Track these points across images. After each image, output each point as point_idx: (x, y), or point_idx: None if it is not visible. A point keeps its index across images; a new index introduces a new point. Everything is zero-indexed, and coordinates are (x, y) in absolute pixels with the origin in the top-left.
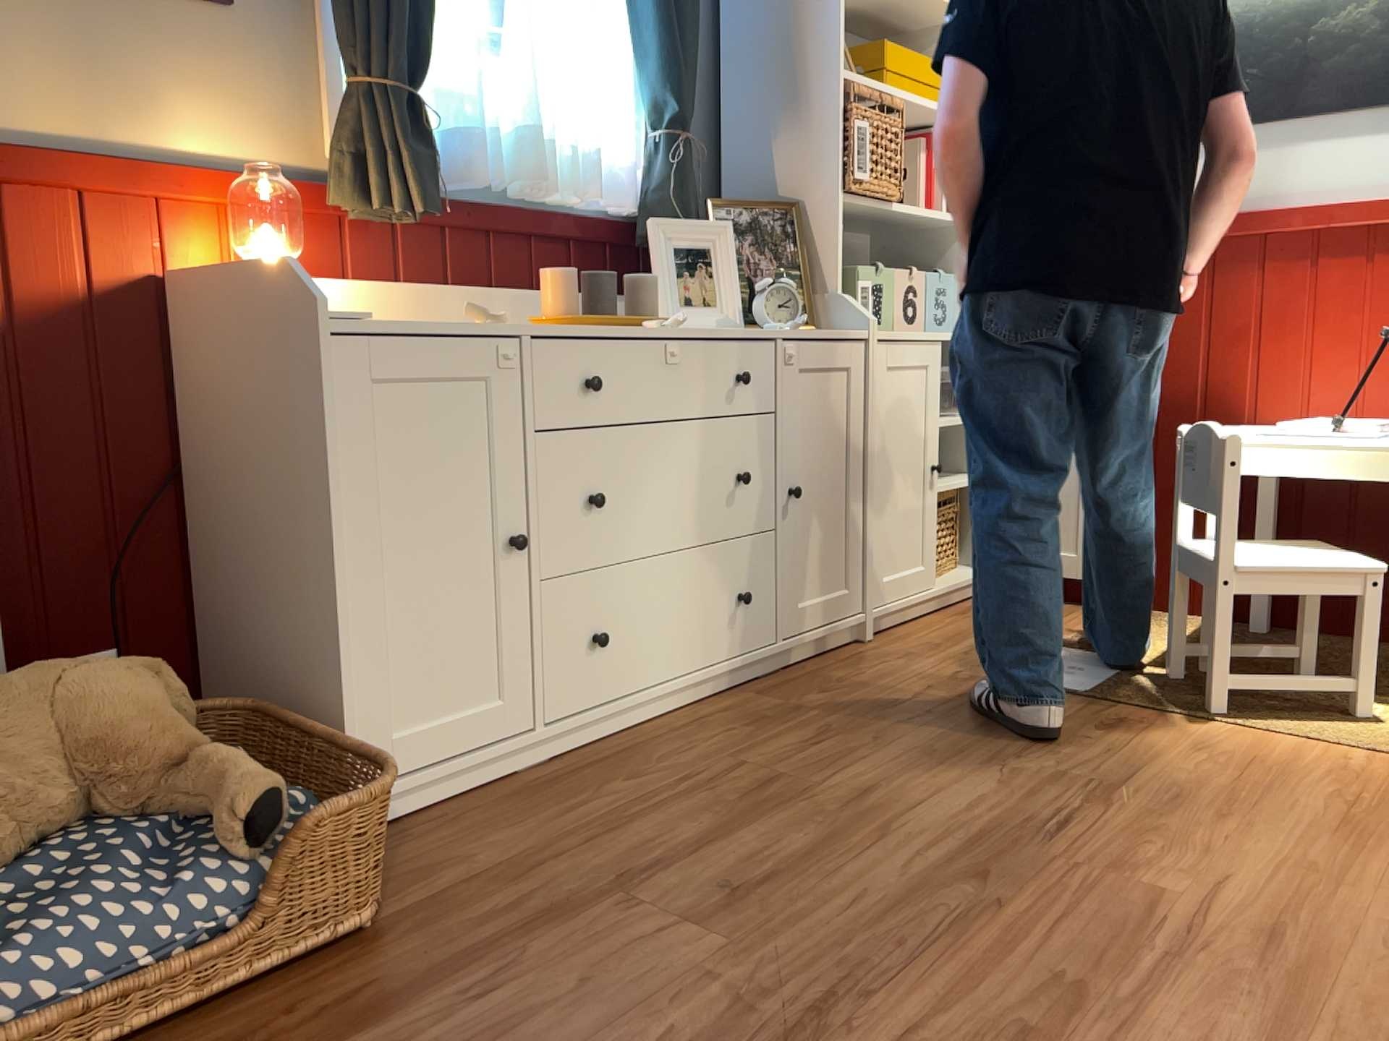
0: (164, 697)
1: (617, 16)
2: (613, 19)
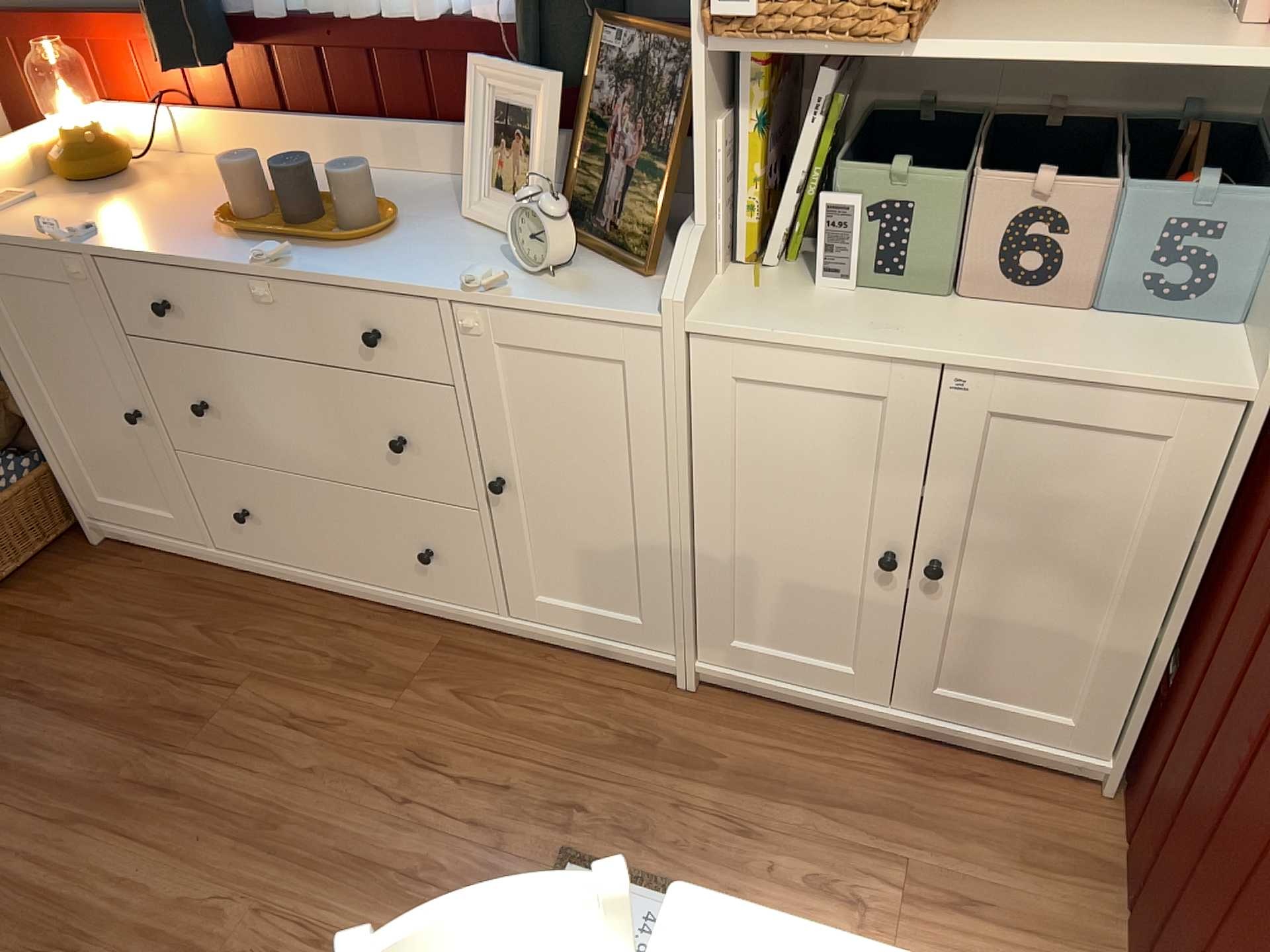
0: None
1: None
2: None
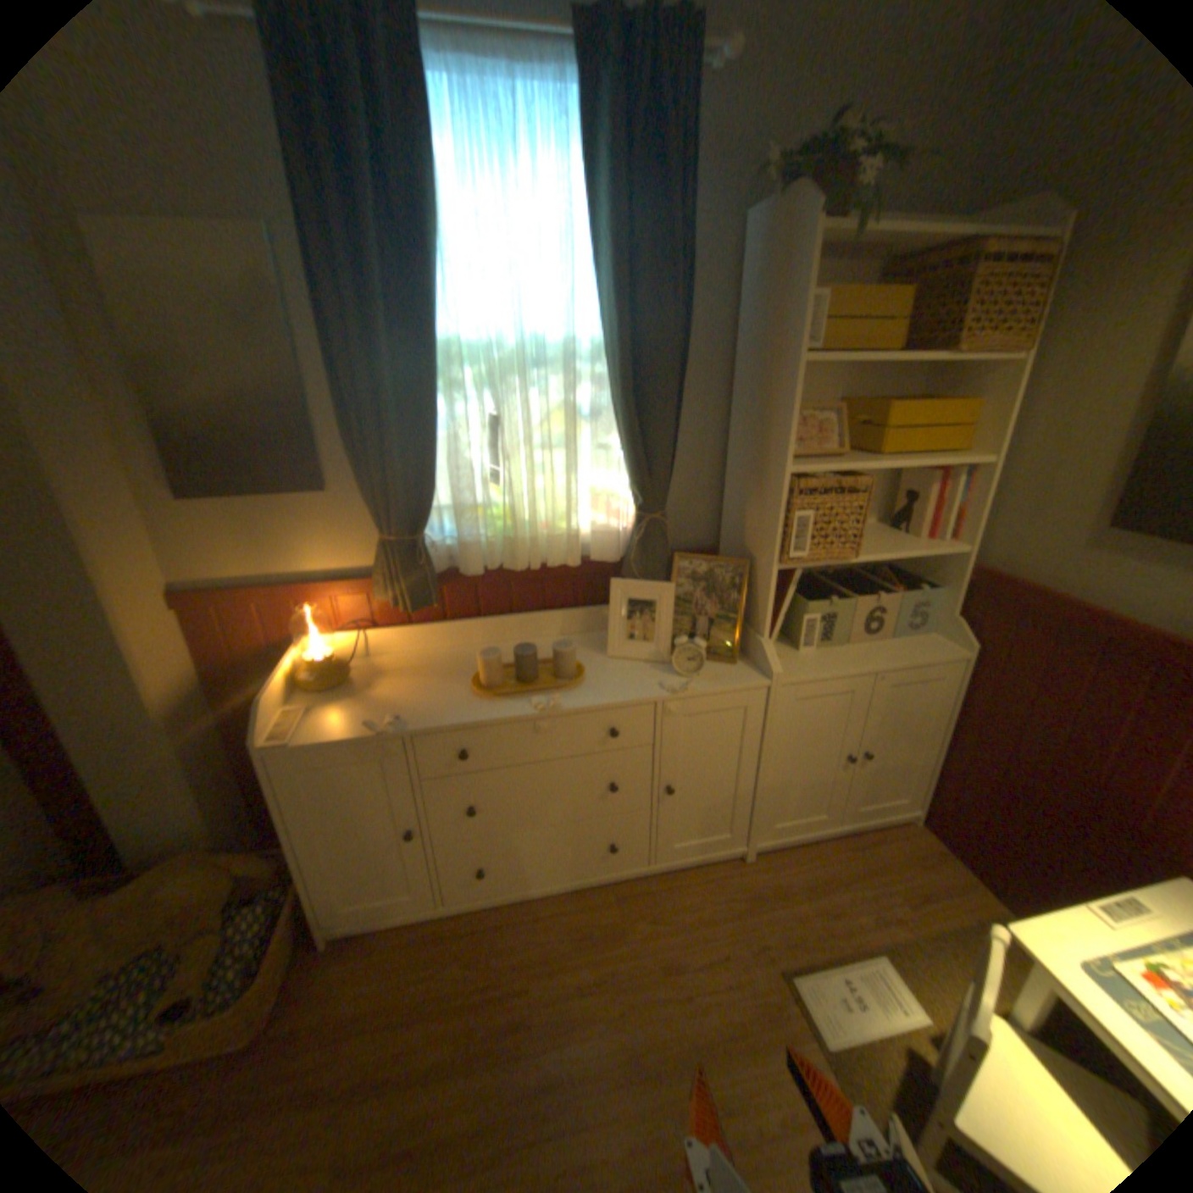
0: (218, 890)
1: (607, 429)
2: (607, 429)
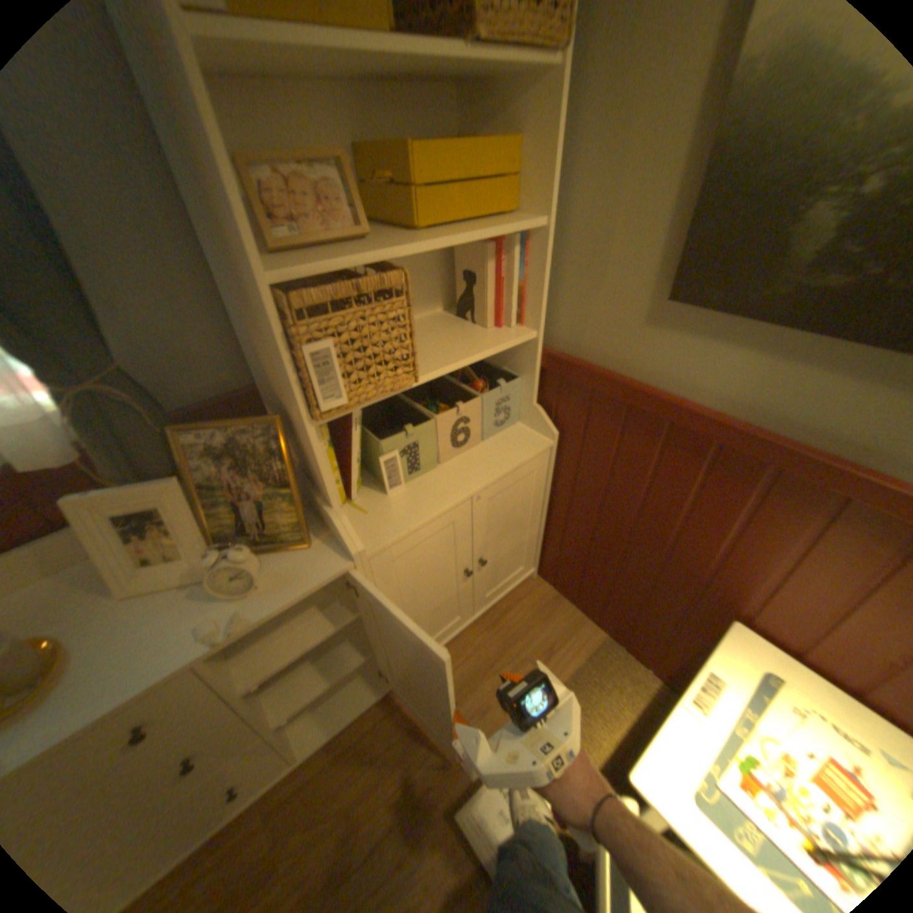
0: None
1: None
2: None
